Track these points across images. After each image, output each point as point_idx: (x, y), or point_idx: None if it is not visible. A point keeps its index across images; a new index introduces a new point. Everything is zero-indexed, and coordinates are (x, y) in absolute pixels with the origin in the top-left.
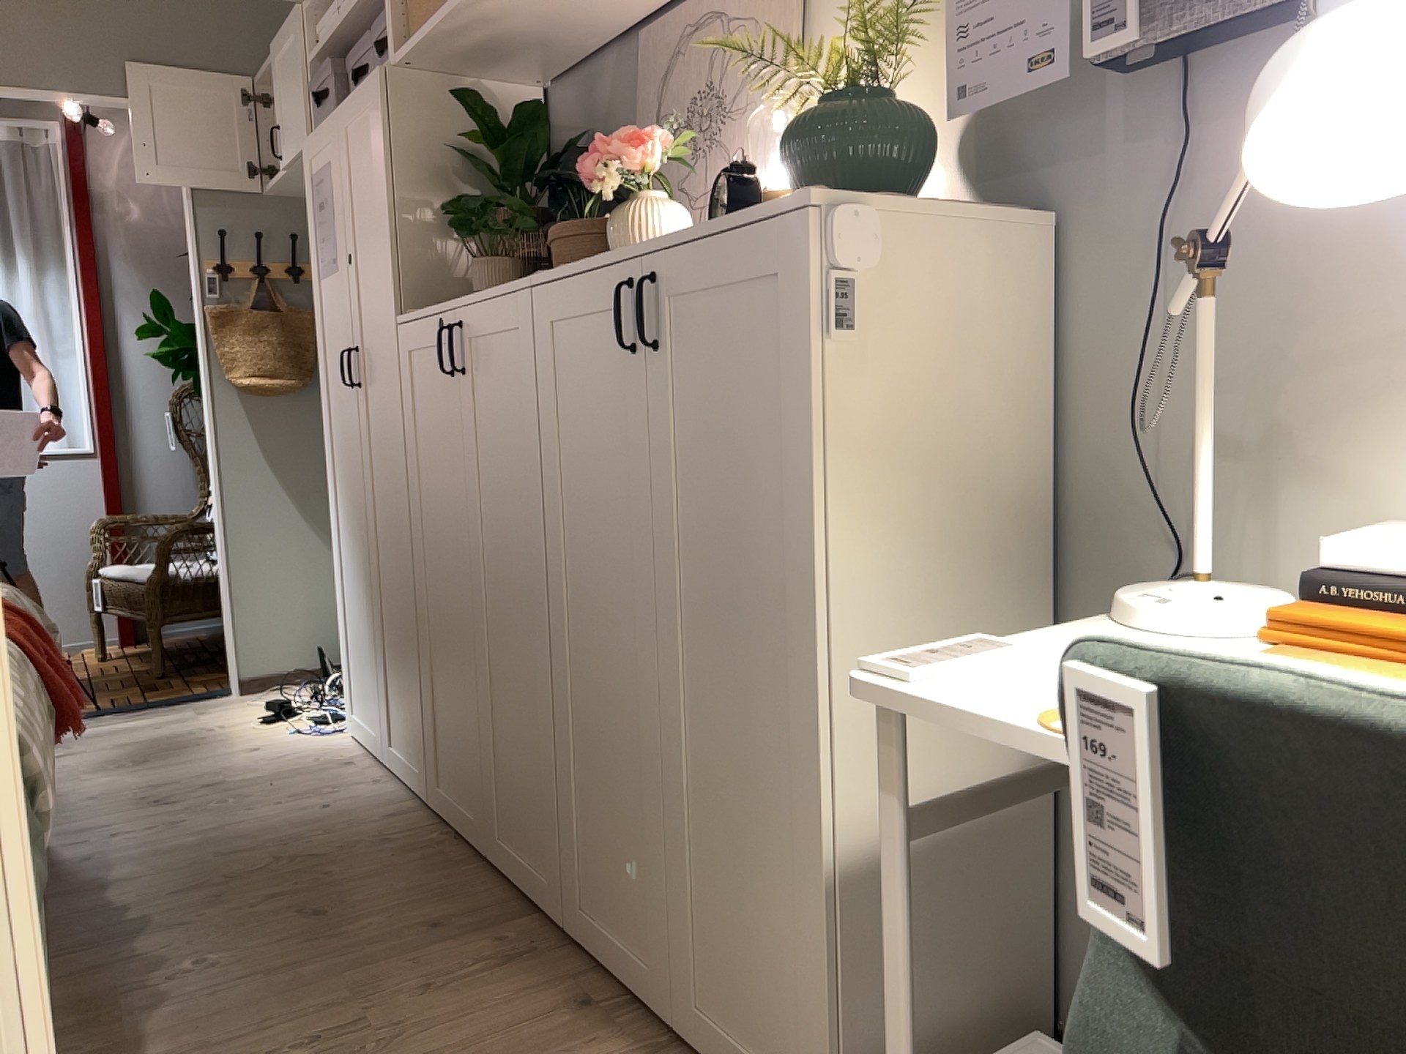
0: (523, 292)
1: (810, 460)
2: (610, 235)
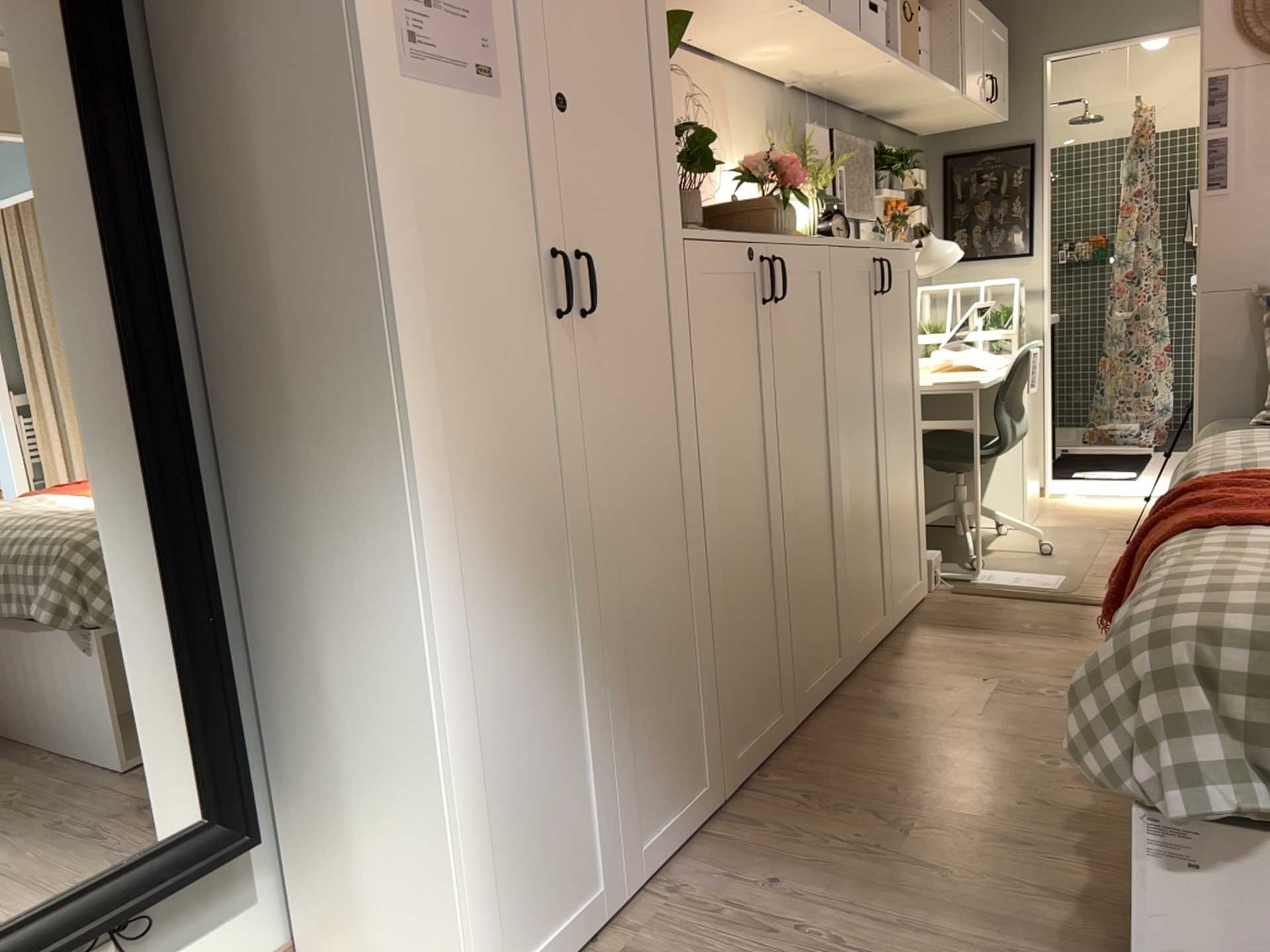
0: (826, 247)
1: (917, 335)
2: (777, 215)
